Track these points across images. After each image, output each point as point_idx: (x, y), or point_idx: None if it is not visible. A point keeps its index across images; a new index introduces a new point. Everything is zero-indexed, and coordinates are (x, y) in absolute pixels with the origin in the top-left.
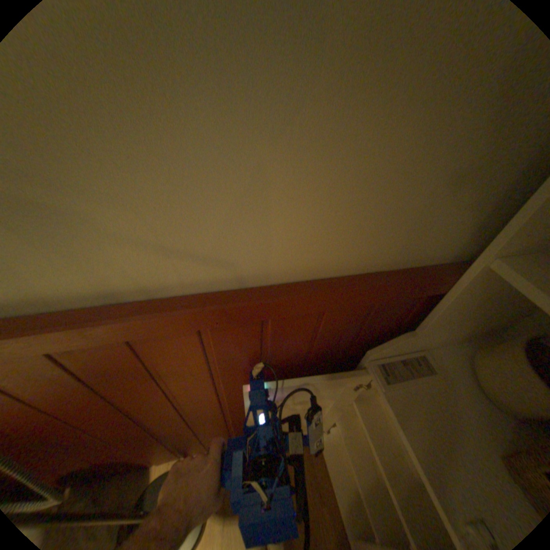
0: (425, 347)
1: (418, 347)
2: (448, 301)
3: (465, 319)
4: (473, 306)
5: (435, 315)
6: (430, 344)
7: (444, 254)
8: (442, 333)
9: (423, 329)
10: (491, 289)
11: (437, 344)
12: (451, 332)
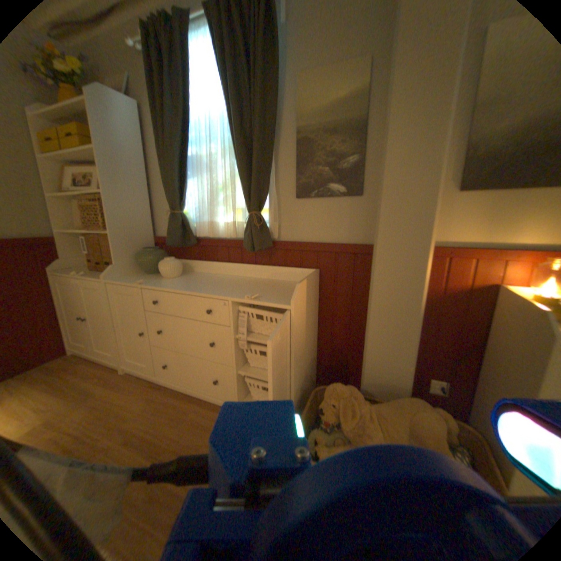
0: (65, 264)
1: (62, 264)
2: (56, 246)
3: (68, 251)
4: (63, 245)
5: (58, 252)
6: (66, 263)
7: (43, 233)
8: (65, 257)
9: (59, 258)
10: (62, 239)
11: (69, 263)
12: (69, 257)
